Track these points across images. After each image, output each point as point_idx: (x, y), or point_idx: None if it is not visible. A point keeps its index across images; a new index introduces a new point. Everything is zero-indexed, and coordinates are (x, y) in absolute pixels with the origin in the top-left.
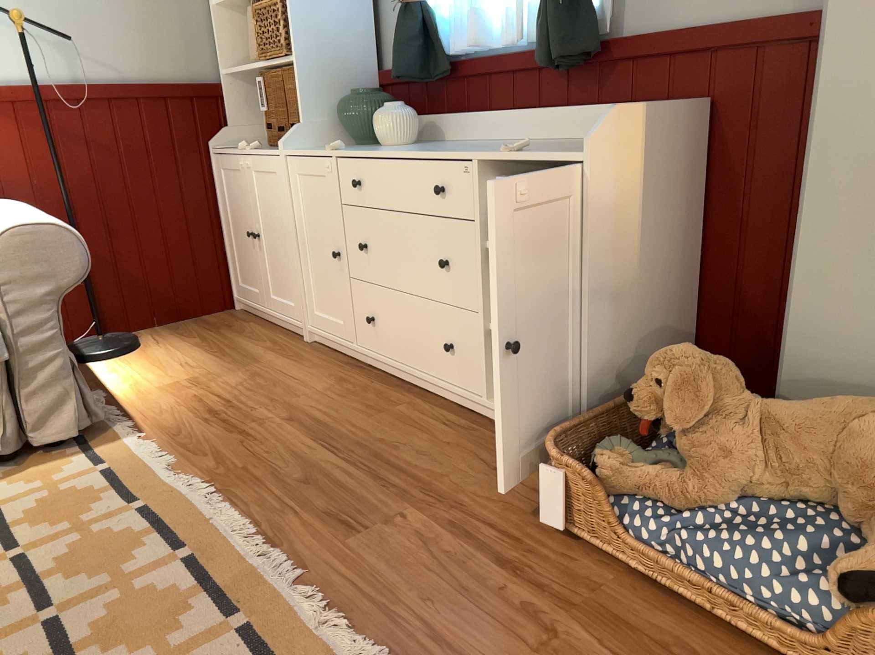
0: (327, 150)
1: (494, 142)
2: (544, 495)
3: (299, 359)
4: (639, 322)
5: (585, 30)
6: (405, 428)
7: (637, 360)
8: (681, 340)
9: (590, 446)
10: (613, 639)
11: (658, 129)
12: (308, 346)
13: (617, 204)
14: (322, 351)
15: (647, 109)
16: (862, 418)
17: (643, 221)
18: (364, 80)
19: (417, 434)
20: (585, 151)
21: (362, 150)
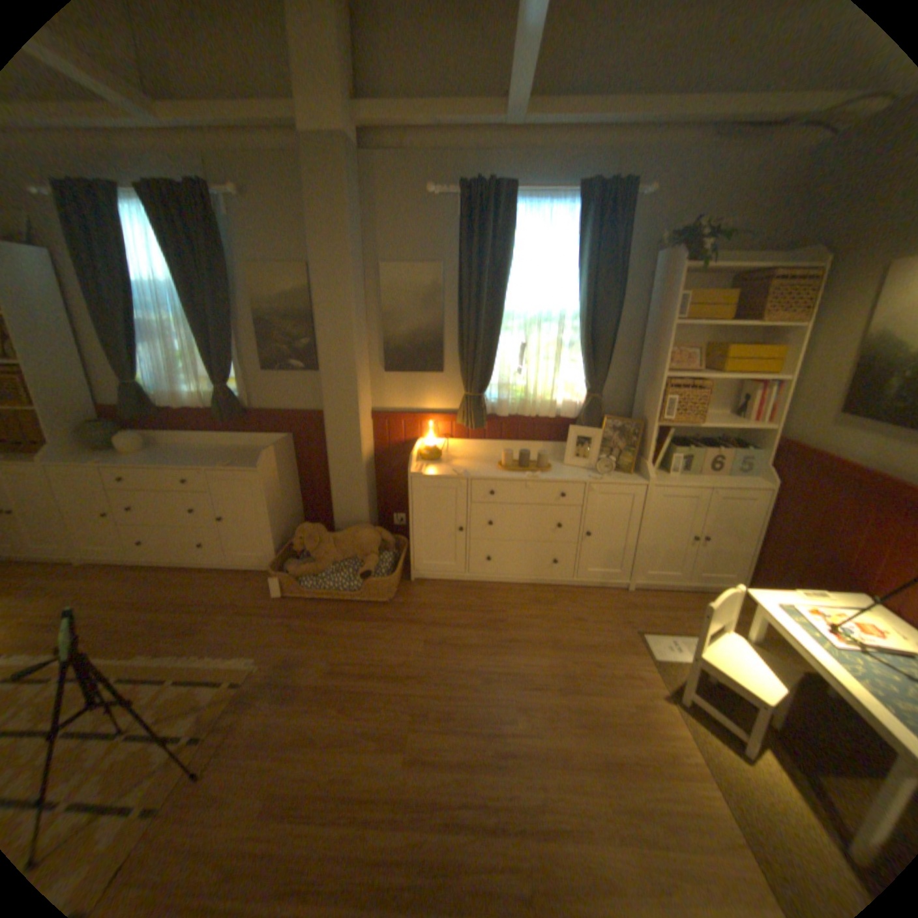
0: (84, 462)
1: (194, 448)
2: (266, 590)
3: (81, 579)
4: (285, 516)
5: (236, 408)
6: (186, 589)
7: (287, 529)
8: (299, 516)
9: (280, 566)
10: (308, 619)
11: (278, 451)
12: (80, 569)
13: (271, 481)
14: (95, 569)
15: (274, 446)
16: (357, 533)
17: (279, 482)
18: (85, 412)
19: (194, 589)
20: (255, 466)
21: (116, 462)
